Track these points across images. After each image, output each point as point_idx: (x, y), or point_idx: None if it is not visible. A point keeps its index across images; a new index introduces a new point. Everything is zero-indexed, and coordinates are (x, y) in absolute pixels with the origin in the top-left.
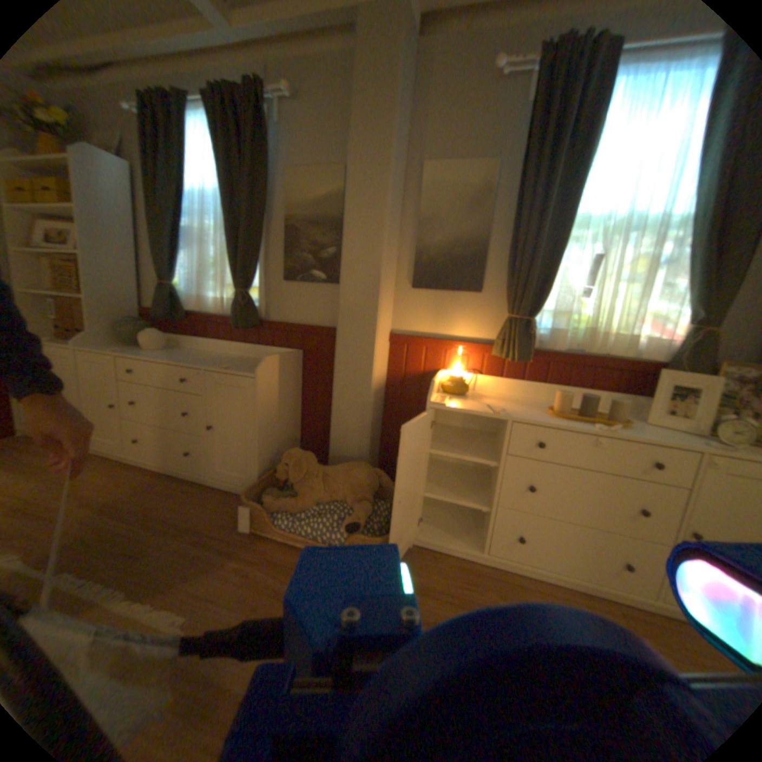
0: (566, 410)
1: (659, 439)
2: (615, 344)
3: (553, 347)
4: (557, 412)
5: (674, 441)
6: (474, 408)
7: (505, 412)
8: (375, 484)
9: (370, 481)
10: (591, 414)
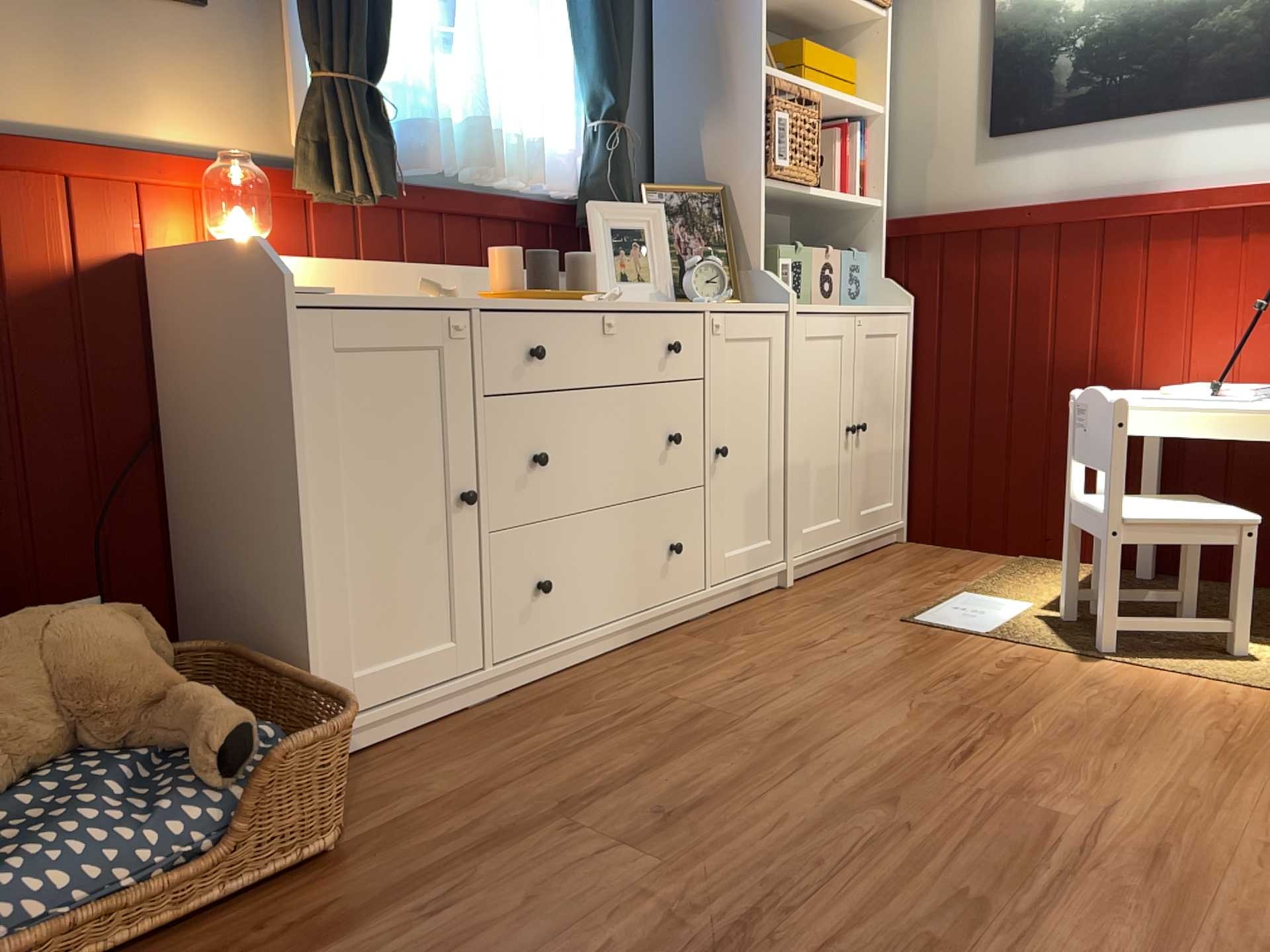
0: (518, 284)
1: (657, 302)
2: (501, 163)
3: (422, 162)
4: (511, 290)
5: (671, 303)
6: (381, 298)
7: (454, 292)
8: (146, 639)
9: (136, 634)
10: (553, 285)
